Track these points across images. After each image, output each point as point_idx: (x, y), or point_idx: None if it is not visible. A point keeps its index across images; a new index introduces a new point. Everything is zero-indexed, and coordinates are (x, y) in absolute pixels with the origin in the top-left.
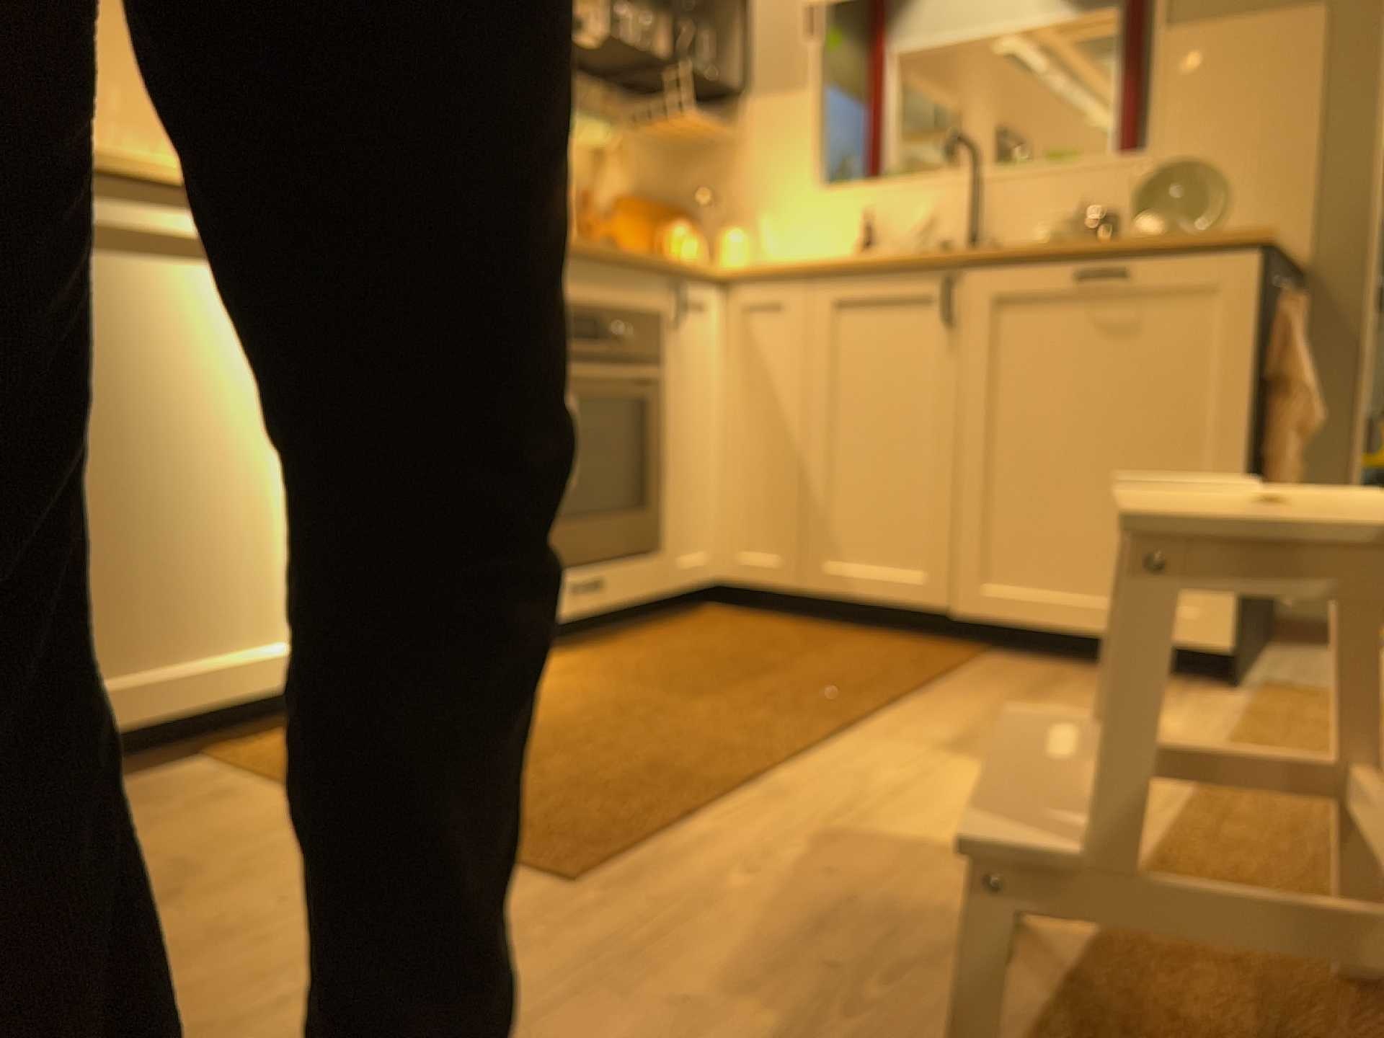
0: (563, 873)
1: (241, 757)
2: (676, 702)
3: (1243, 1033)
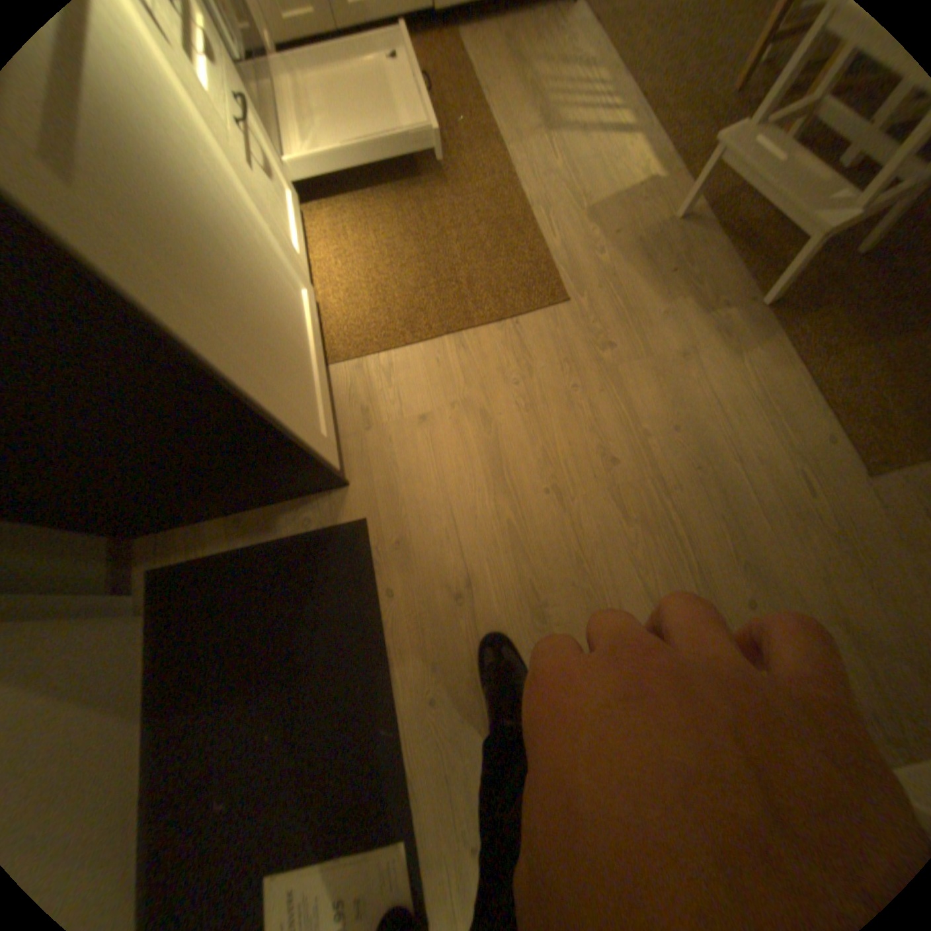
0: (567, 298)
1: (349, 352)
2: (420, 175)
3: (767, 211)
